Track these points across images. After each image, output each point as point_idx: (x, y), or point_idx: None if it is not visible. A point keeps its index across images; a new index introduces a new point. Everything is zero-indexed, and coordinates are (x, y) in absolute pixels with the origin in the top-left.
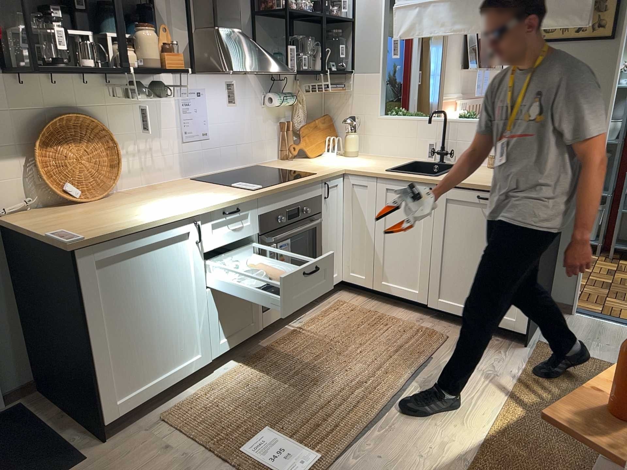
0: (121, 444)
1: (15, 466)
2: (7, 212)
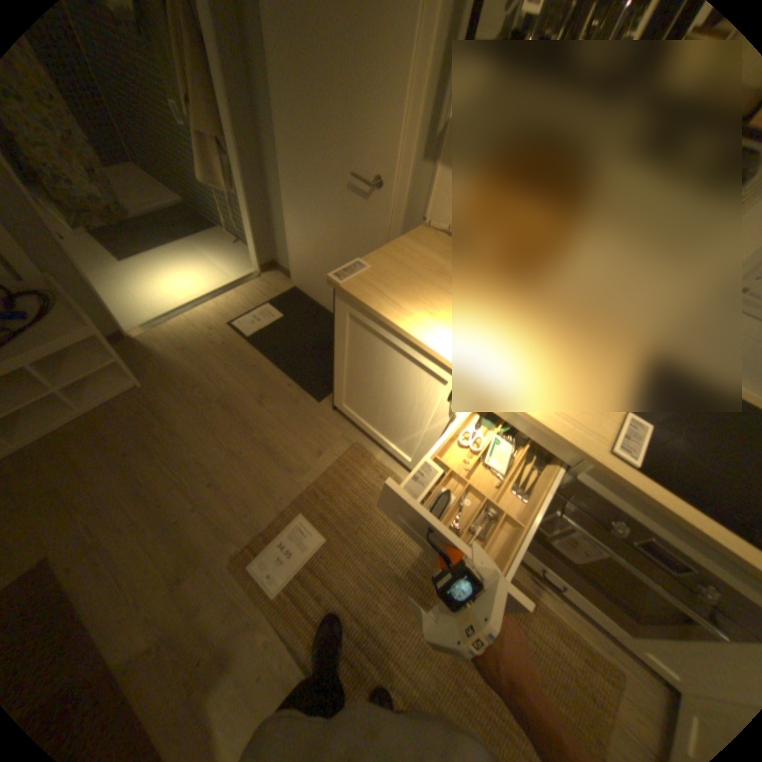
0: (330, 421)
1: (321, 365)
2: (434, 224)
